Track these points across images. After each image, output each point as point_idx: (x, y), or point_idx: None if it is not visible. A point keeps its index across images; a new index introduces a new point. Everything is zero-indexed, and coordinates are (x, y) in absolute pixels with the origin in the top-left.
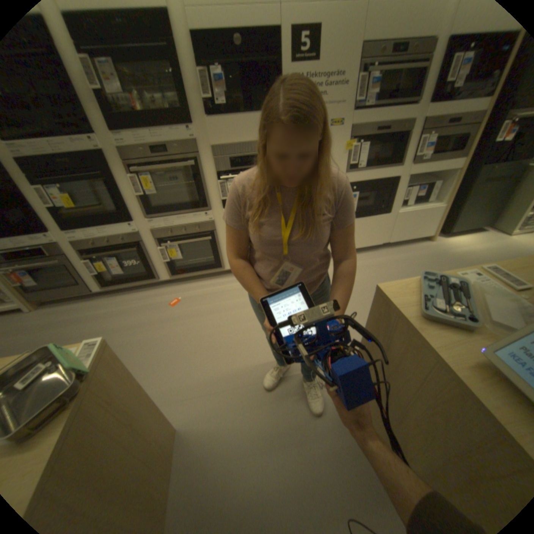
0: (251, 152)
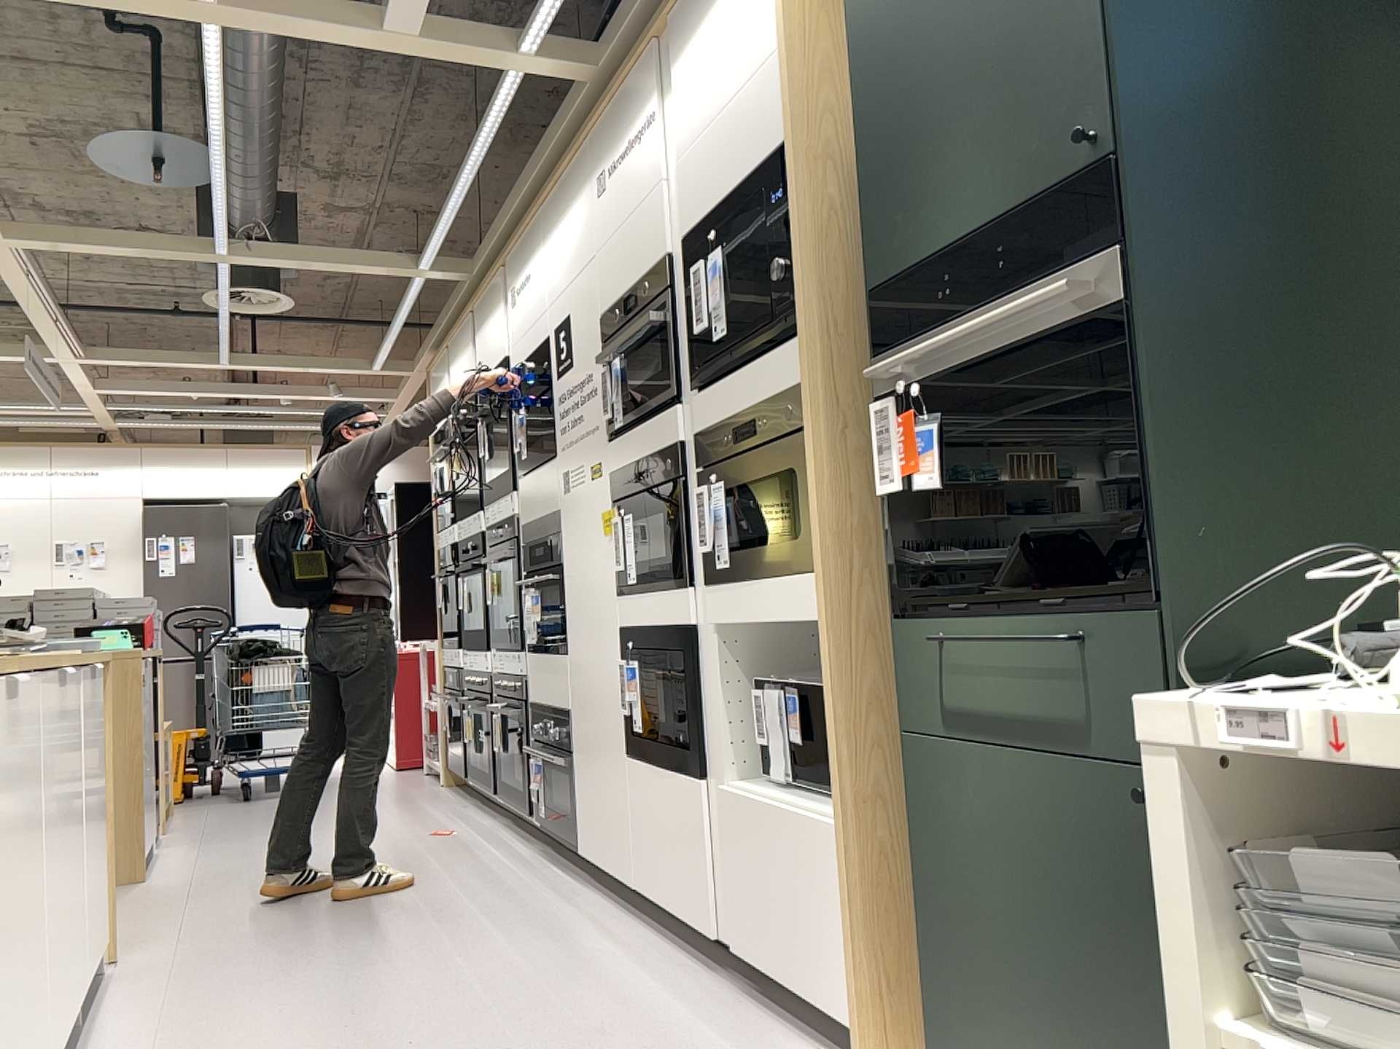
0: (541, 536)
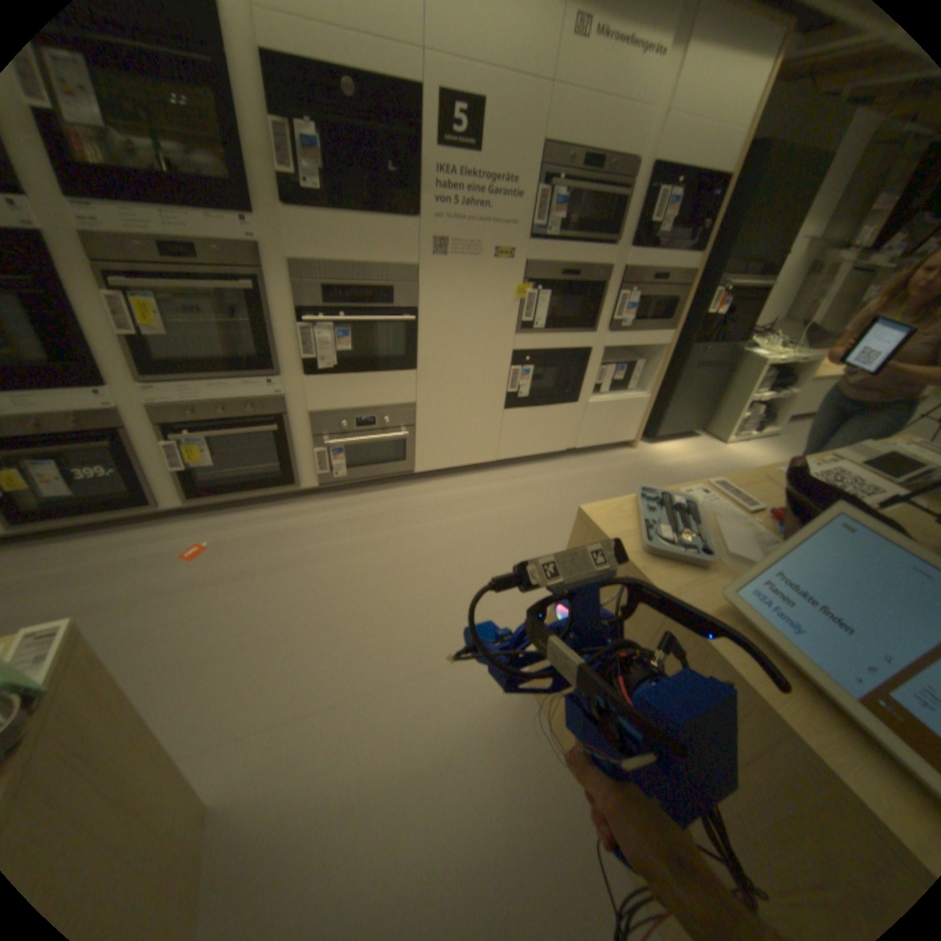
0: (361, 280)
